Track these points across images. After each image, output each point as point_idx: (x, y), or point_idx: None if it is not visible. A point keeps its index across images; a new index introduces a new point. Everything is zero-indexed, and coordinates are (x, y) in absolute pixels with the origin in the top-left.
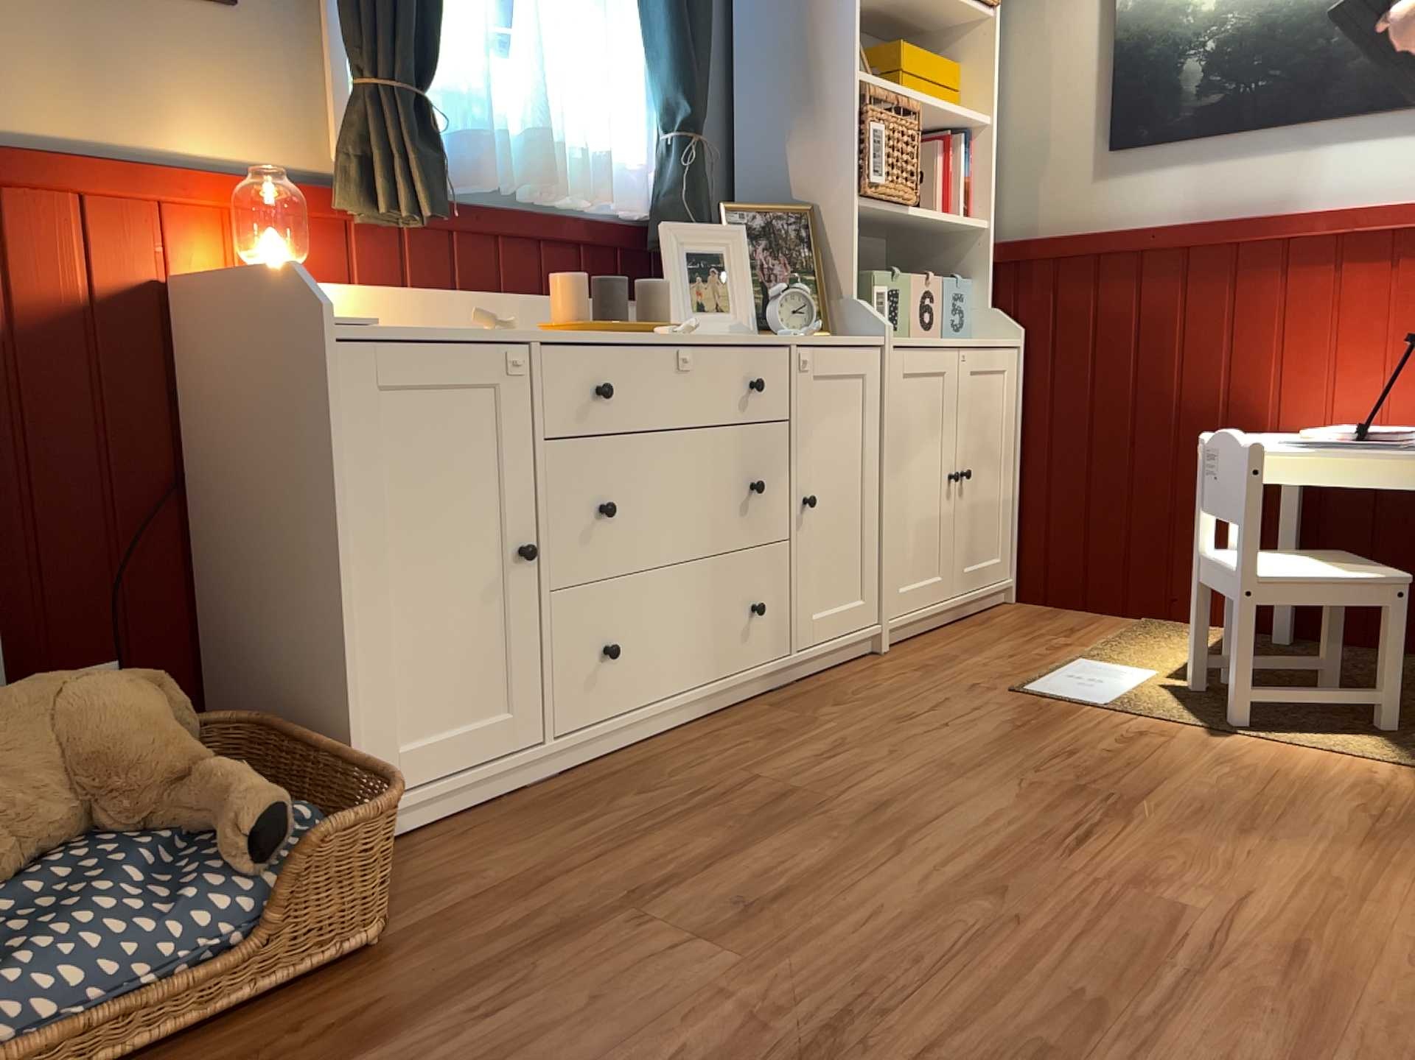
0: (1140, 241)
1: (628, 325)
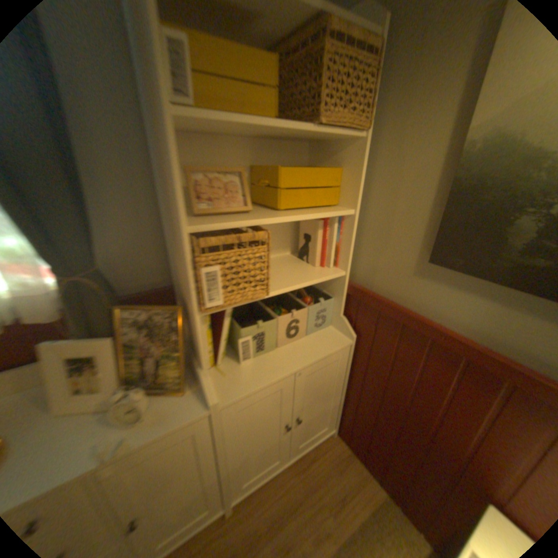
0: (436, 336)
1: None
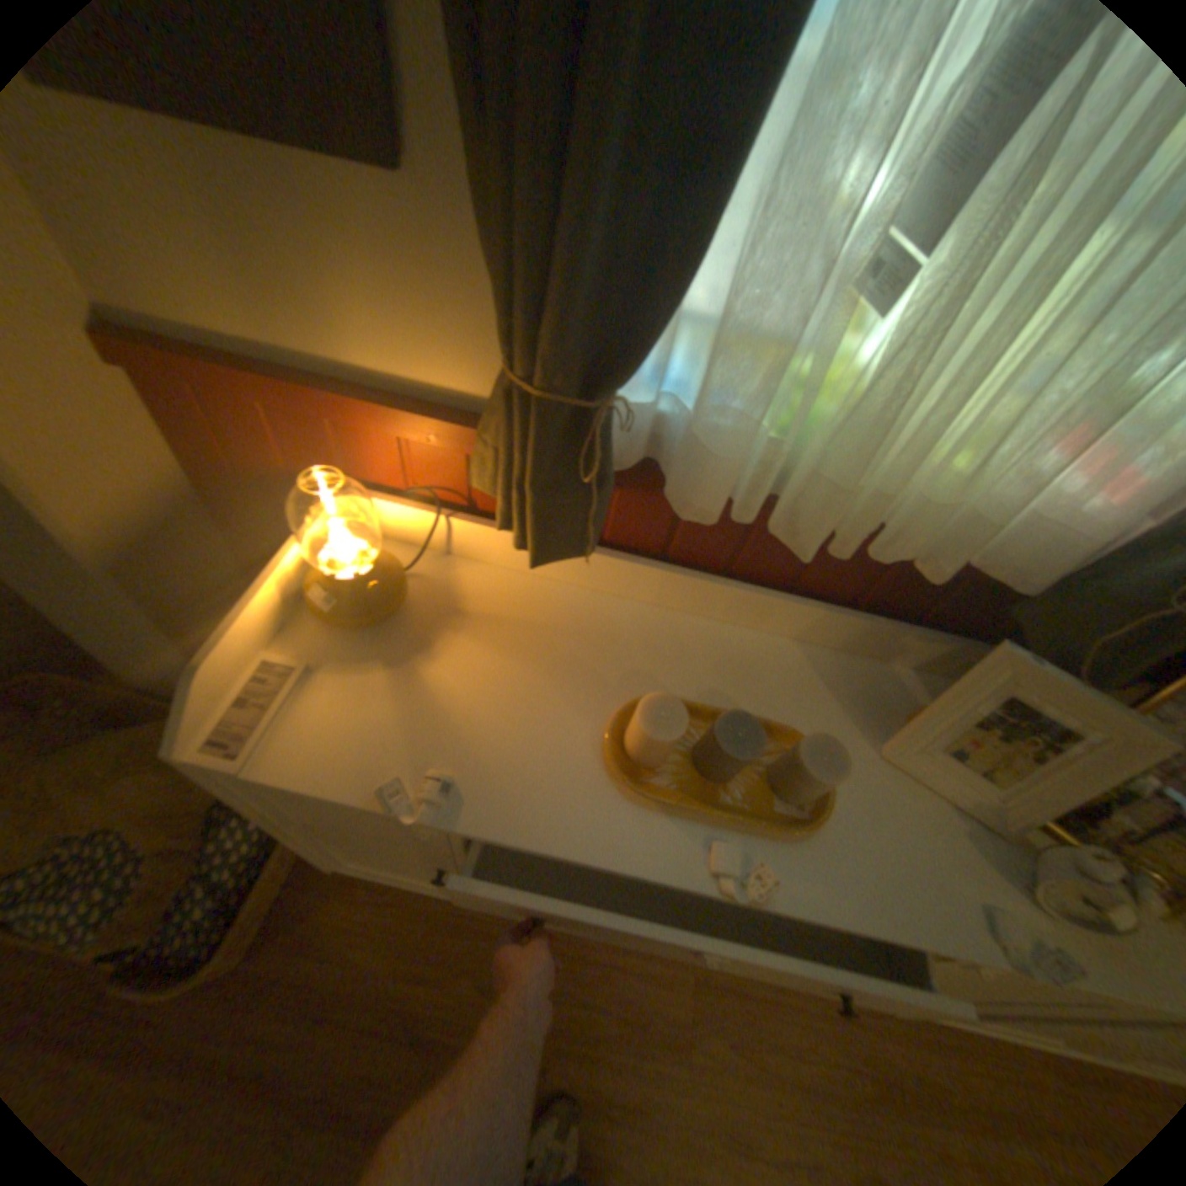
0: None
1: (694, 812)
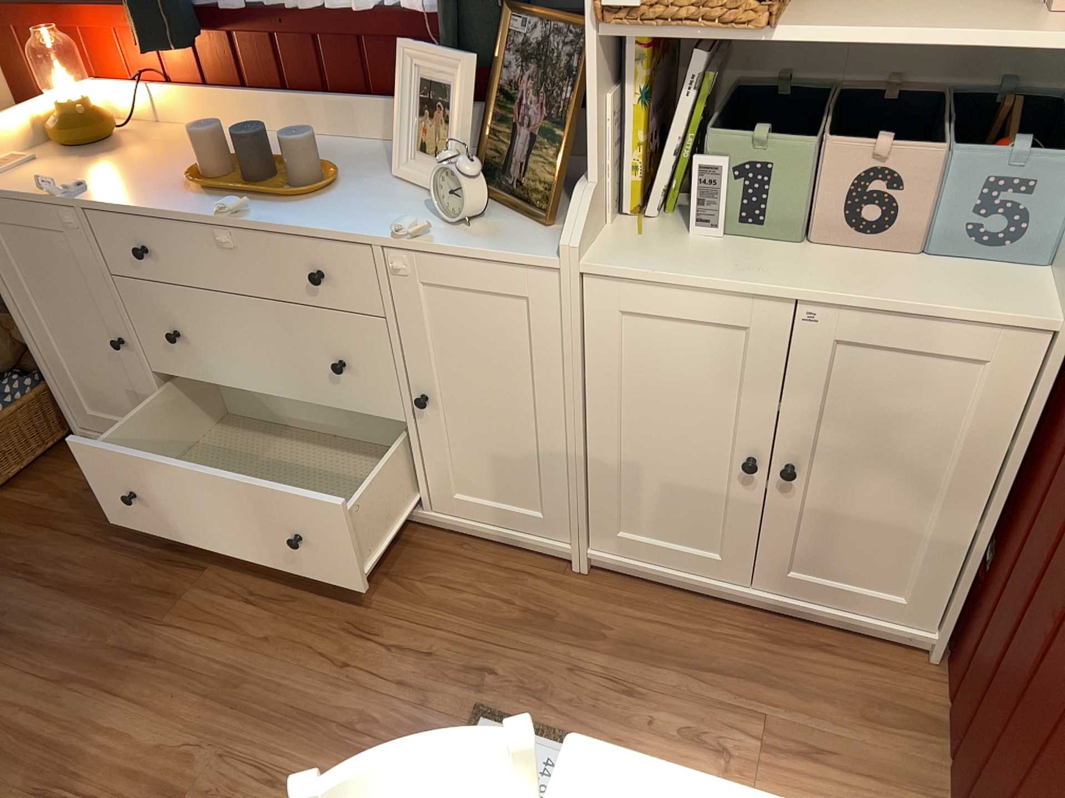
0: None
1: (221, 187)
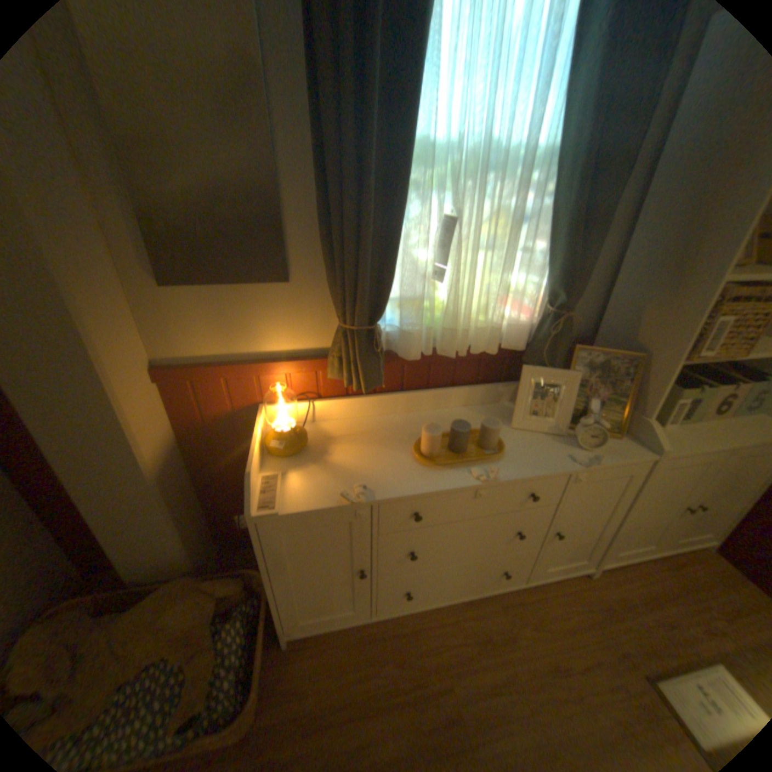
0: None
1: (458, 463)
